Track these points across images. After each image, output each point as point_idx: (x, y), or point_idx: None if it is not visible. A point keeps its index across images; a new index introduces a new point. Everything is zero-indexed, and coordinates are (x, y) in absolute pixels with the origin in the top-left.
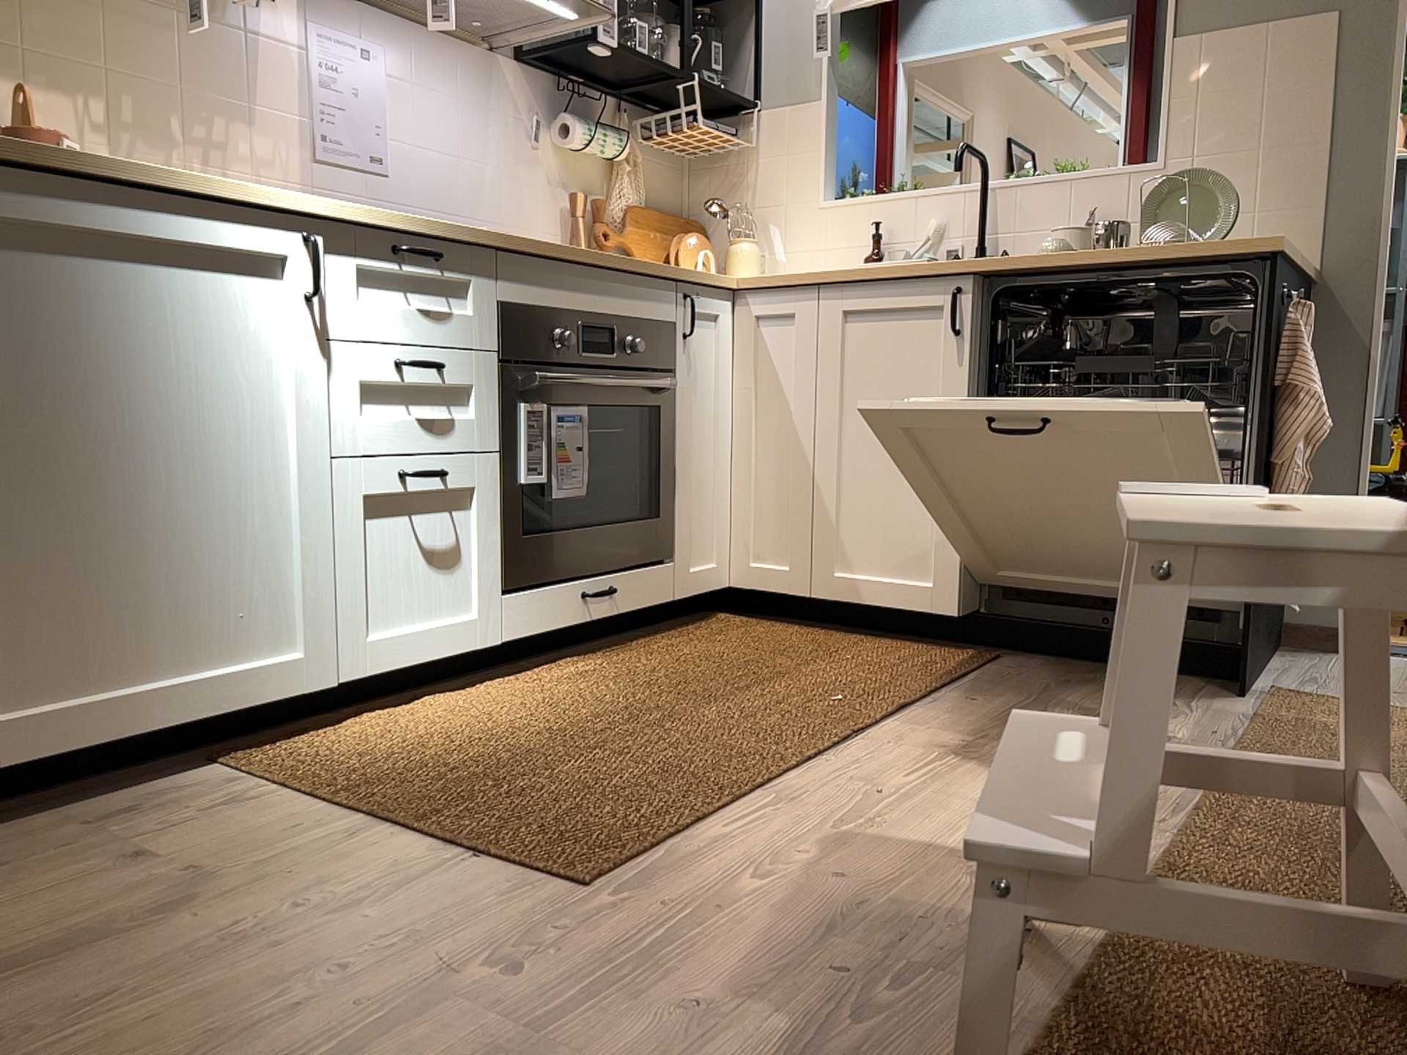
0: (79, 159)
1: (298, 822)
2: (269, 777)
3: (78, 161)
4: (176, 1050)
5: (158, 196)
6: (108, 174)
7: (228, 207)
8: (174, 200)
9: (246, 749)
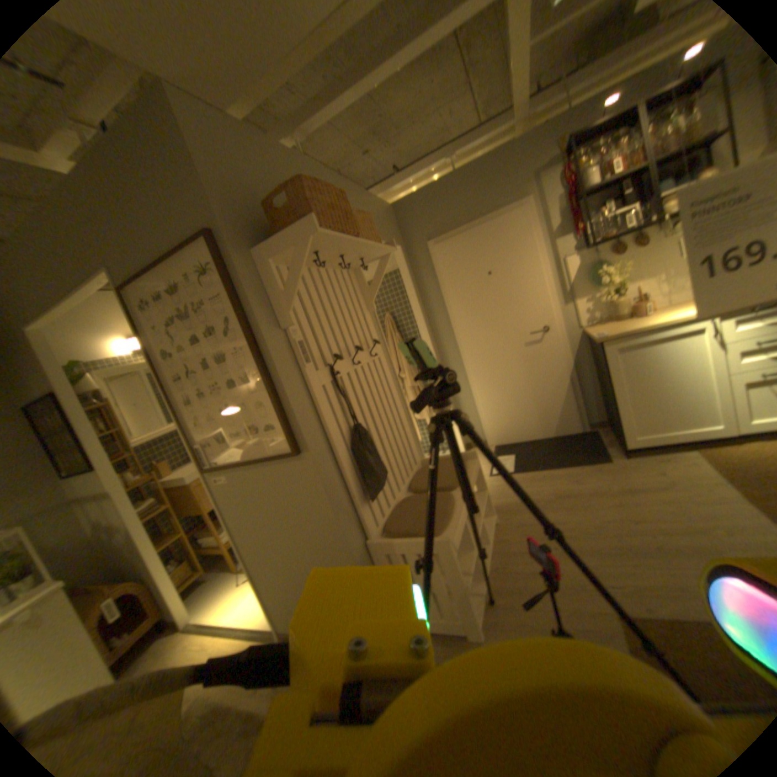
0: (639, 328)
1: (701, 477)
2: (703, 461)
3: (640, 326)
4: (648, 518)
5: (661, 328)
6: (646, 329)
7: (682, 323)
8: (666, 326)
9: (705, 448)
